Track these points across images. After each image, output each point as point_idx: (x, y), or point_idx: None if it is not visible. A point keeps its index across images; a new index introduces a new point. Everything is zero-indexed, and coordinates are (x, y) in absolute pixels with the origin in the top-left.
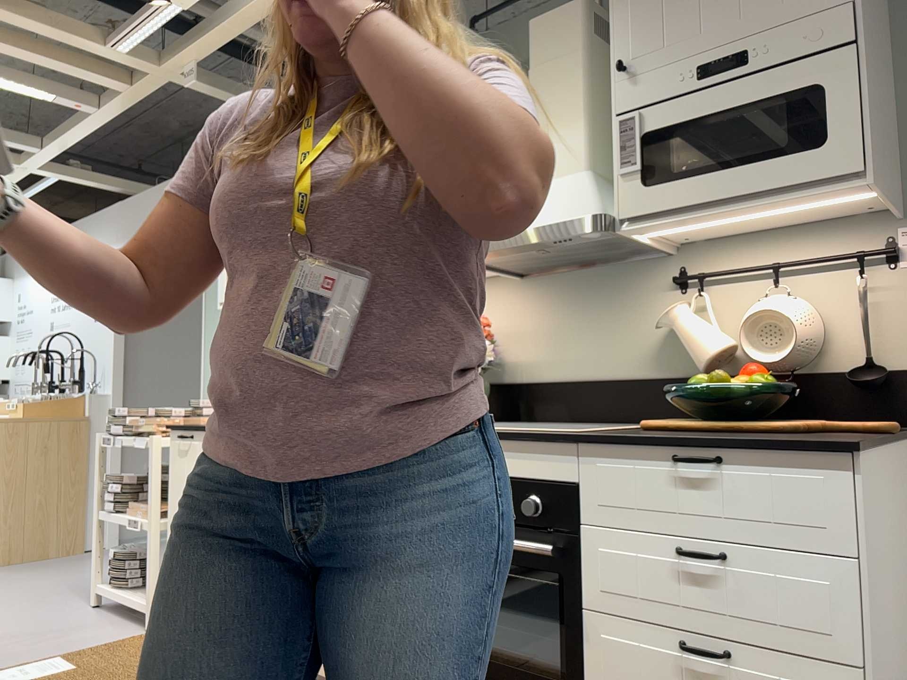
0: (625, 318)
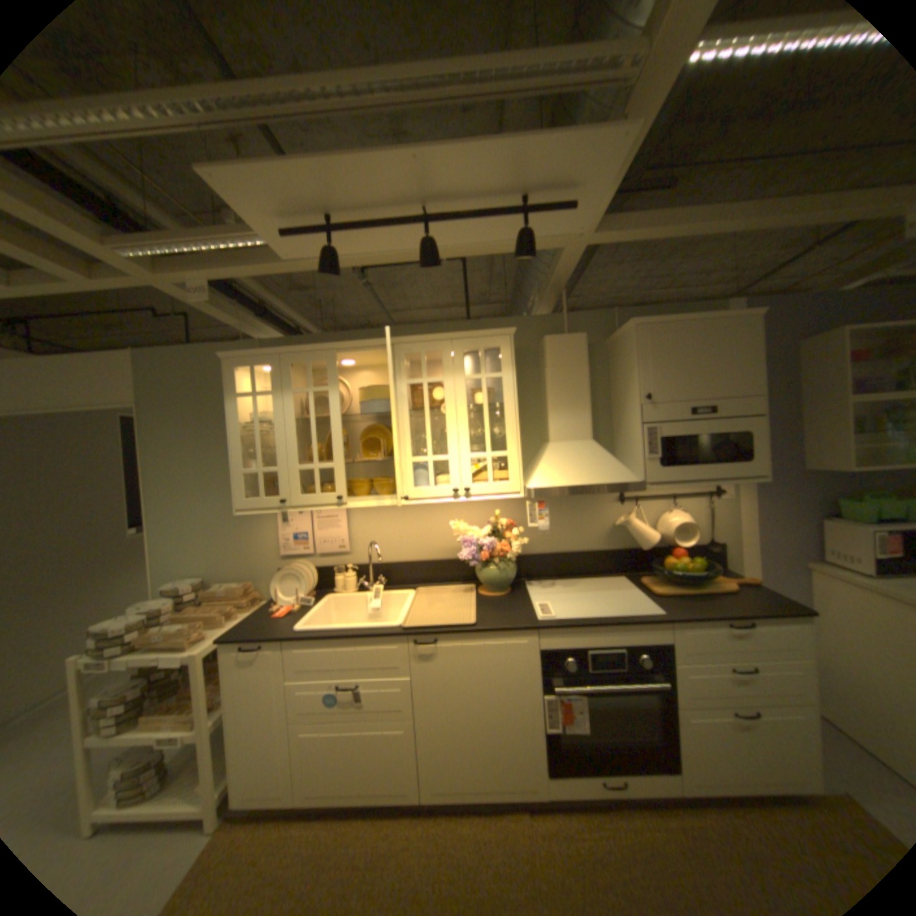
0: (589, 518)
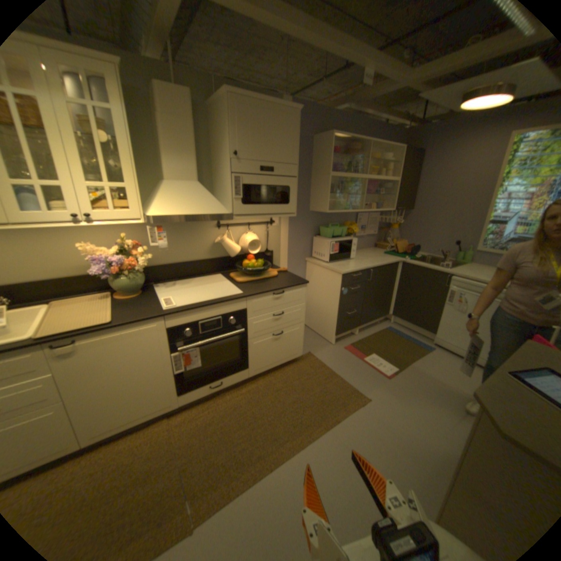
0: (198, 238)
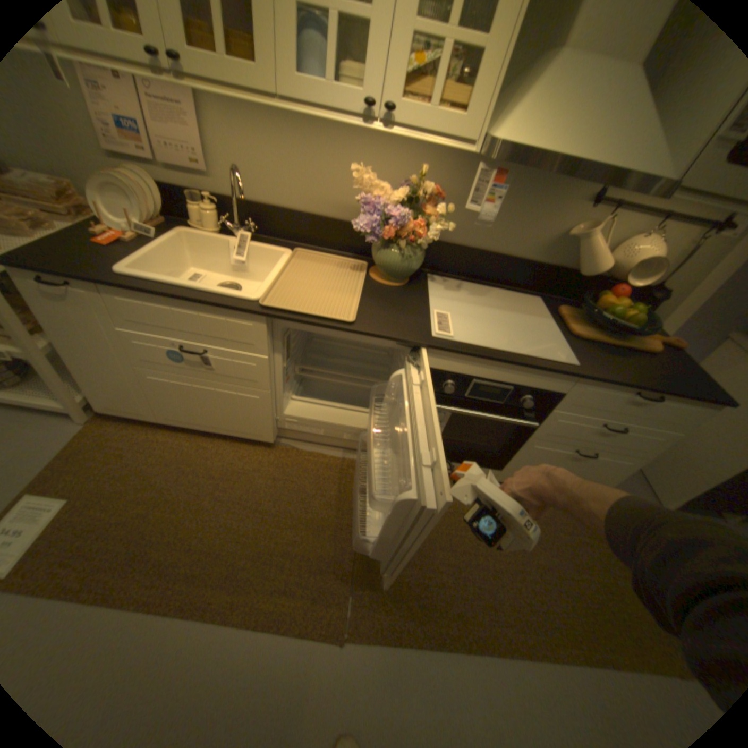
0: (541, 212)
